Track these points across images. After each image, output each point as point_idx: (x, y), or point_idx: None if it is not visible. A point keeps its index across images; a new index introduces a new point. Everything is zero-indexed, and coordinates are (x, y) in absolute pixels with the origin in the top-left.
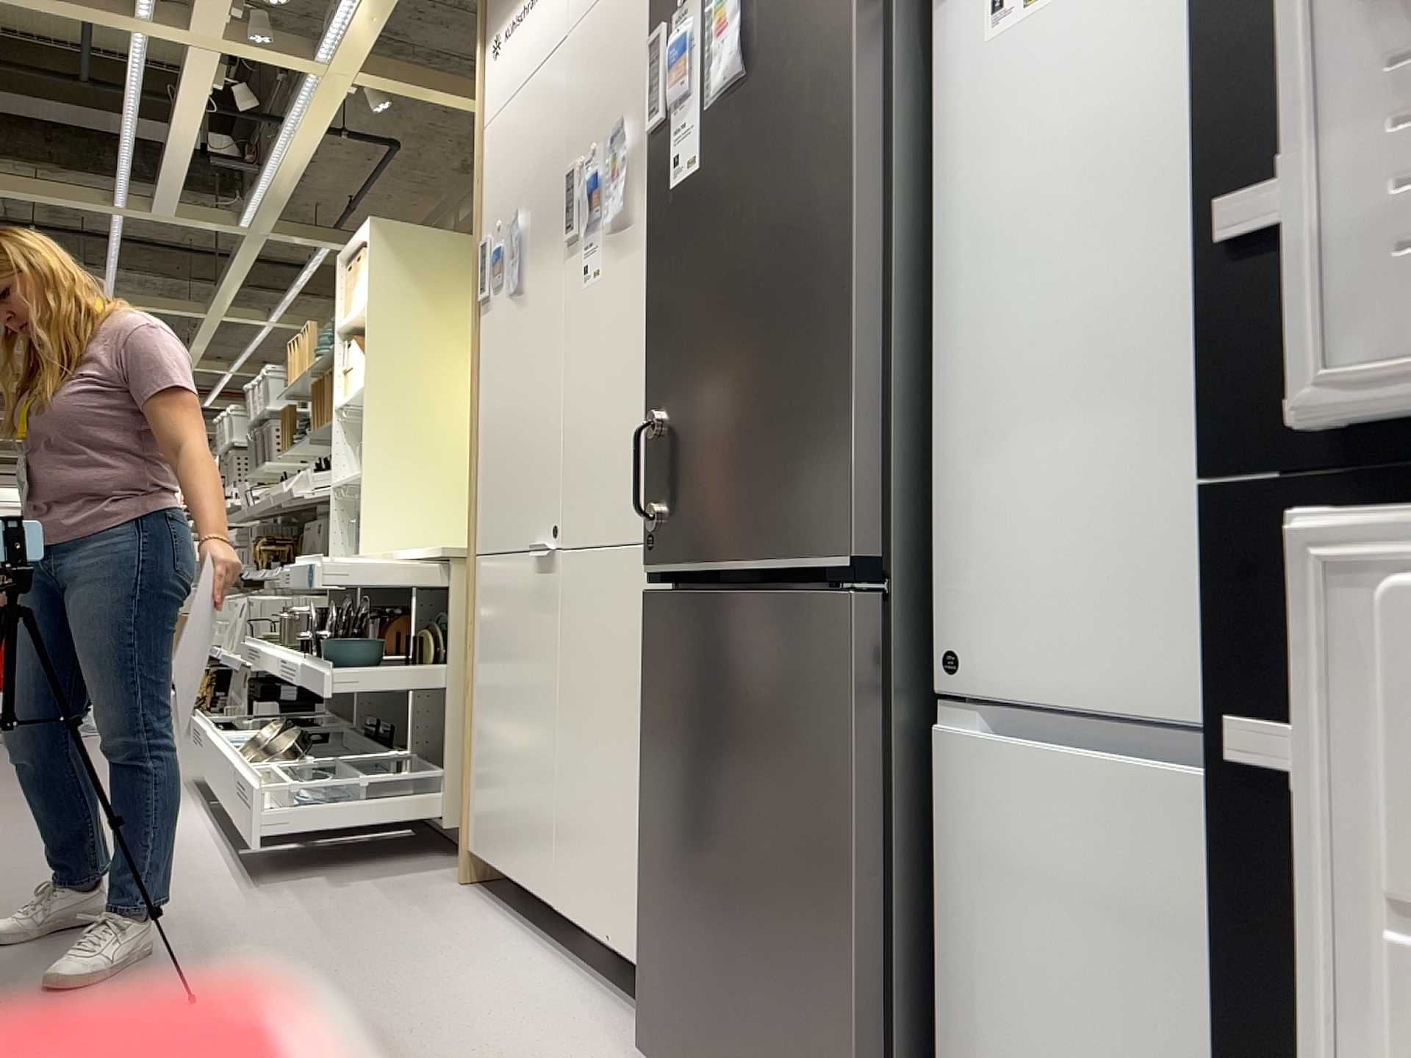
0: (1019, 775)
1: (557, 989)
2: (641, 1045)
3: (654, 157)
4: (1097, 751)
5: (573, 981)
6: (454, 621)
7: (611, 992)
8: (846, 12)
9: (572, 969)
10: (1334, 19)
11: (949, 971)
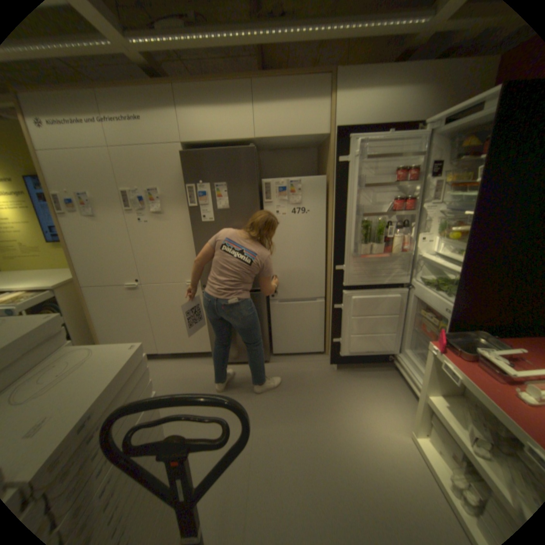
0: (282, 305)
1: (174, 364)
2: (205, 361)
3: (192, 212)
4: (290, 300)
5: (174, 361)
6: (62, 304)
7: (184, 359)
8: (256, 208)
9: (169, 360)
10: (347, 258)
11: (272, 328)
